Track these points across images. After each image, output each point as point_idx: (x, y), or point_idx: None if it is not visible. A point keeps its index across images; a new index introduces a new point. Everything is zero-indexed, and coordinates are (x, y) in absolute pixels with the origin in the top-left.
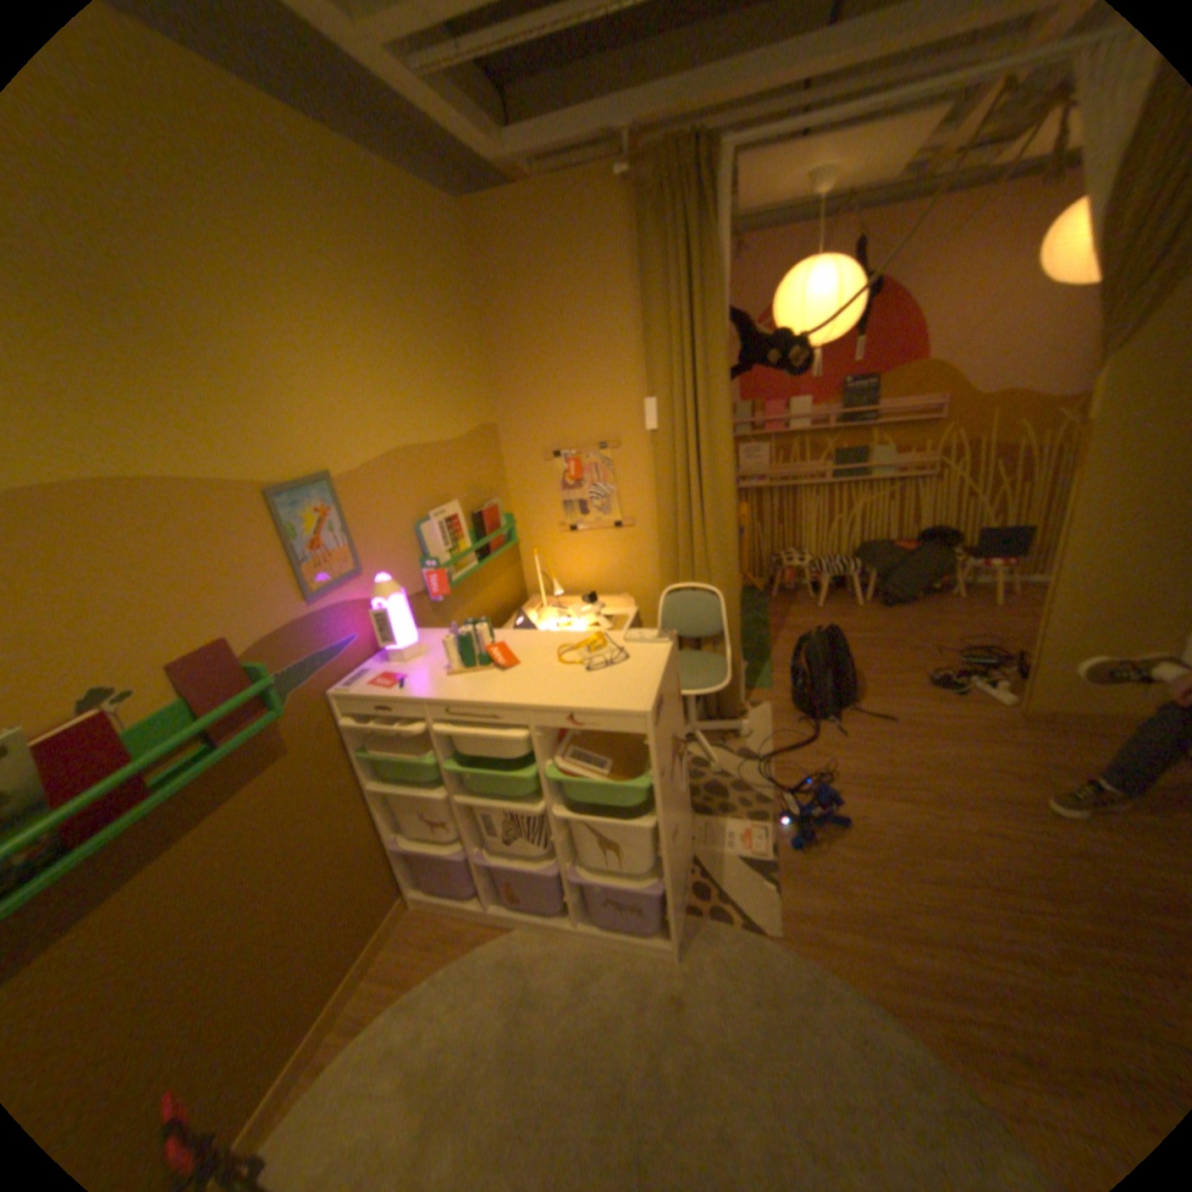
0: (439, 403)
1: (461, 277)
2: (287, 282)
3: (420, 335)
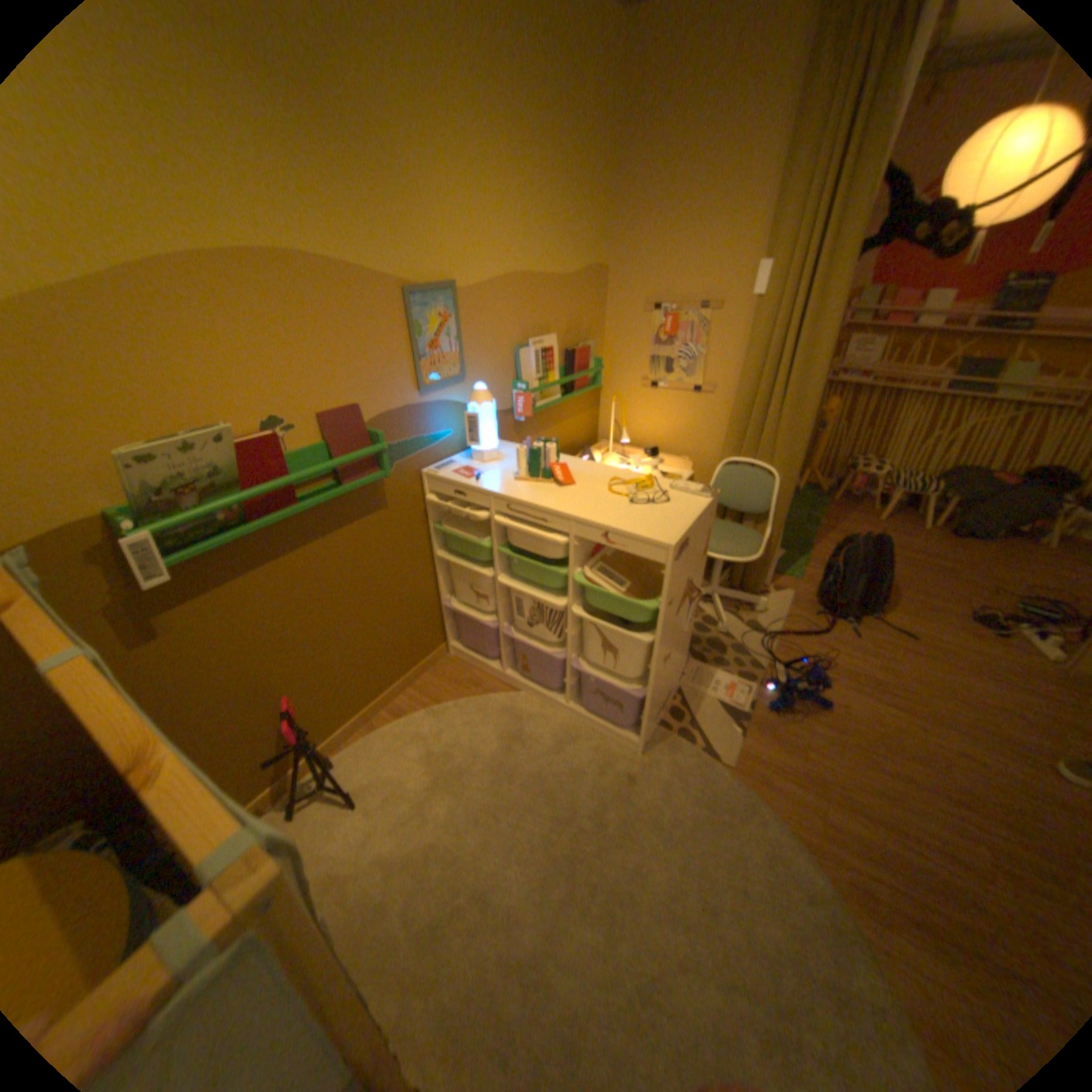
0: (558, 235)
1: (608, 102)
2: (450, 90)
3: (556, 161)
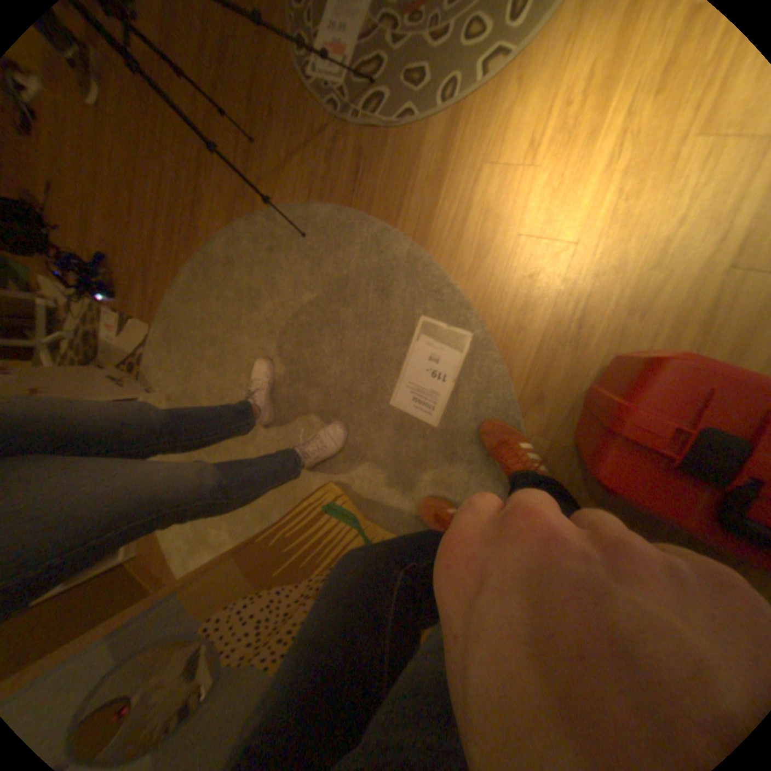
0: None
1: None
2: None
3: None
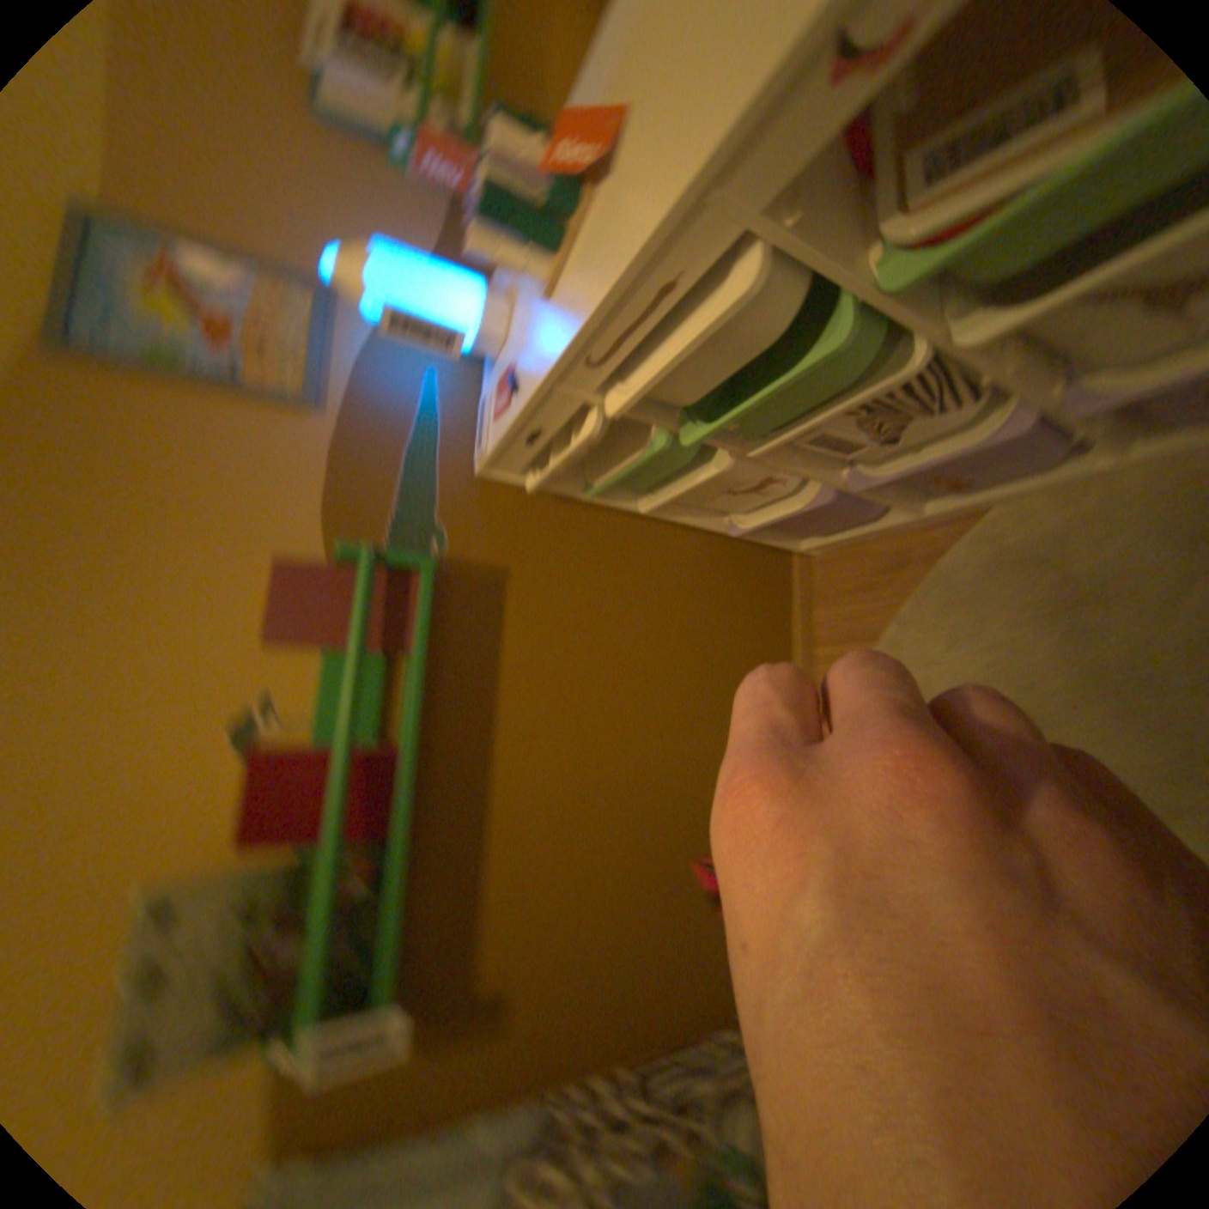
0: None
1: None
2: None
3: None
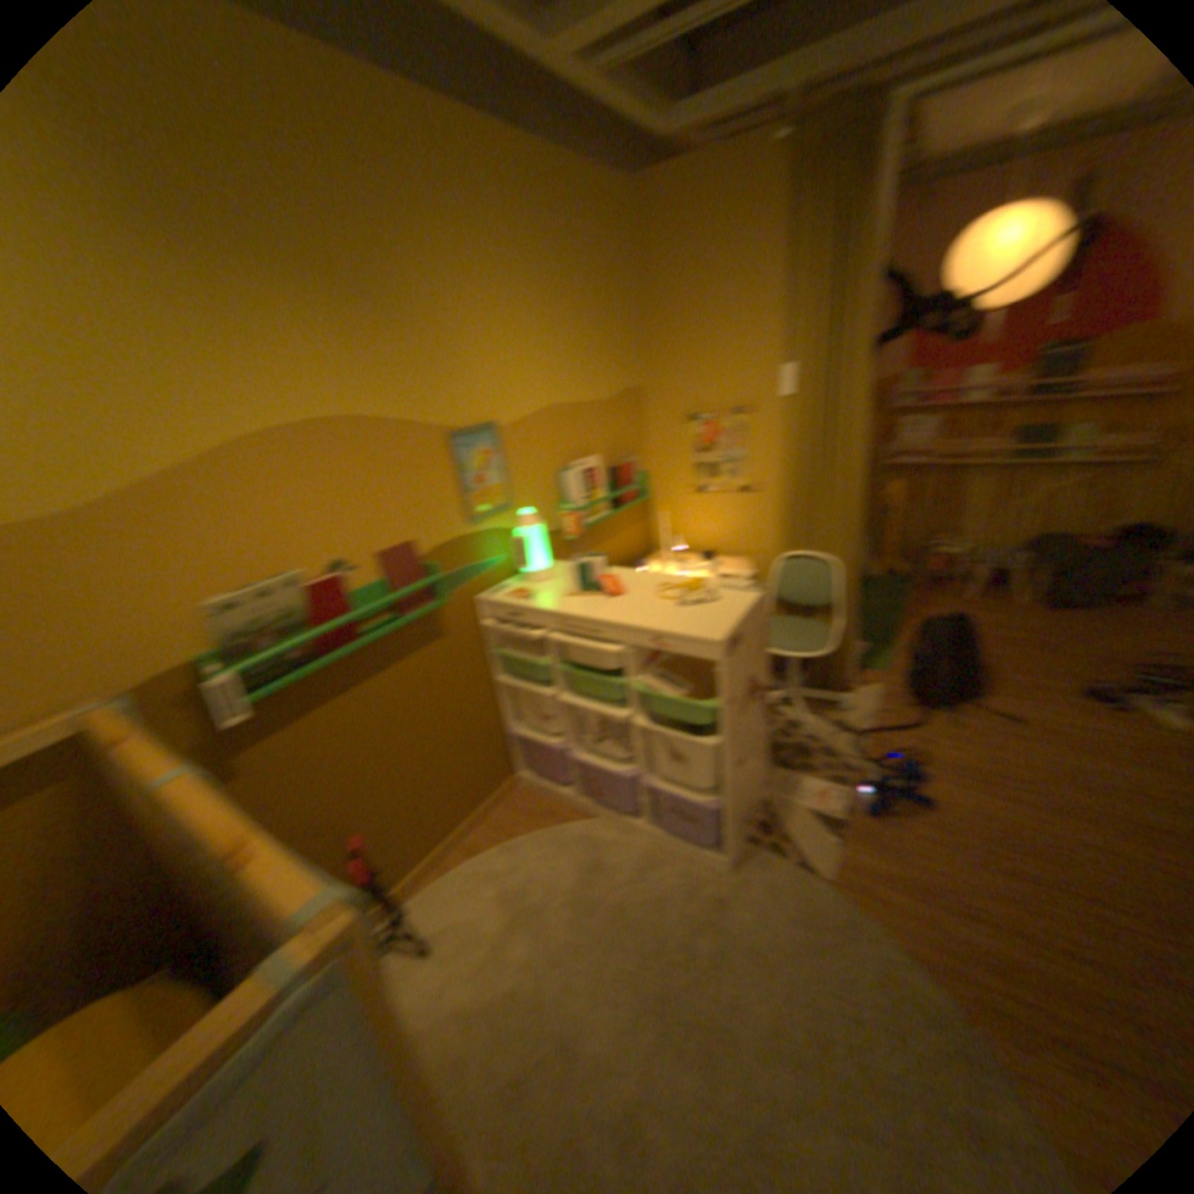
0: (585, 368)
1: (618, 251)
2: (473, 268)
3: (575, 306)
